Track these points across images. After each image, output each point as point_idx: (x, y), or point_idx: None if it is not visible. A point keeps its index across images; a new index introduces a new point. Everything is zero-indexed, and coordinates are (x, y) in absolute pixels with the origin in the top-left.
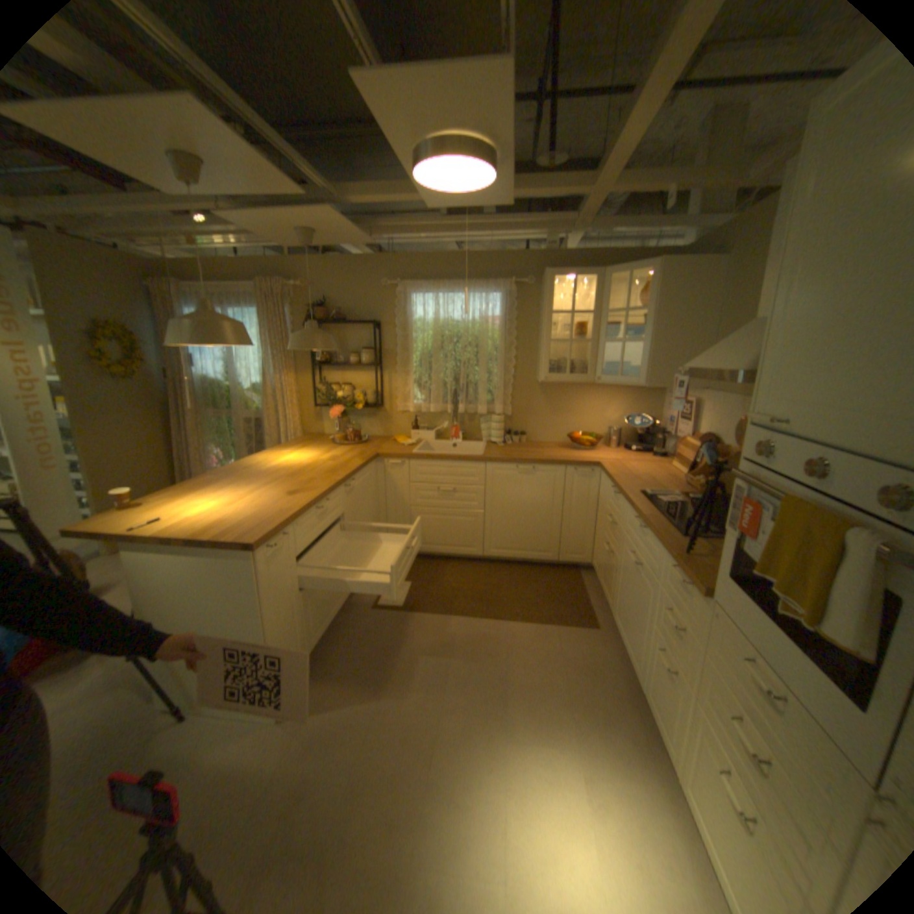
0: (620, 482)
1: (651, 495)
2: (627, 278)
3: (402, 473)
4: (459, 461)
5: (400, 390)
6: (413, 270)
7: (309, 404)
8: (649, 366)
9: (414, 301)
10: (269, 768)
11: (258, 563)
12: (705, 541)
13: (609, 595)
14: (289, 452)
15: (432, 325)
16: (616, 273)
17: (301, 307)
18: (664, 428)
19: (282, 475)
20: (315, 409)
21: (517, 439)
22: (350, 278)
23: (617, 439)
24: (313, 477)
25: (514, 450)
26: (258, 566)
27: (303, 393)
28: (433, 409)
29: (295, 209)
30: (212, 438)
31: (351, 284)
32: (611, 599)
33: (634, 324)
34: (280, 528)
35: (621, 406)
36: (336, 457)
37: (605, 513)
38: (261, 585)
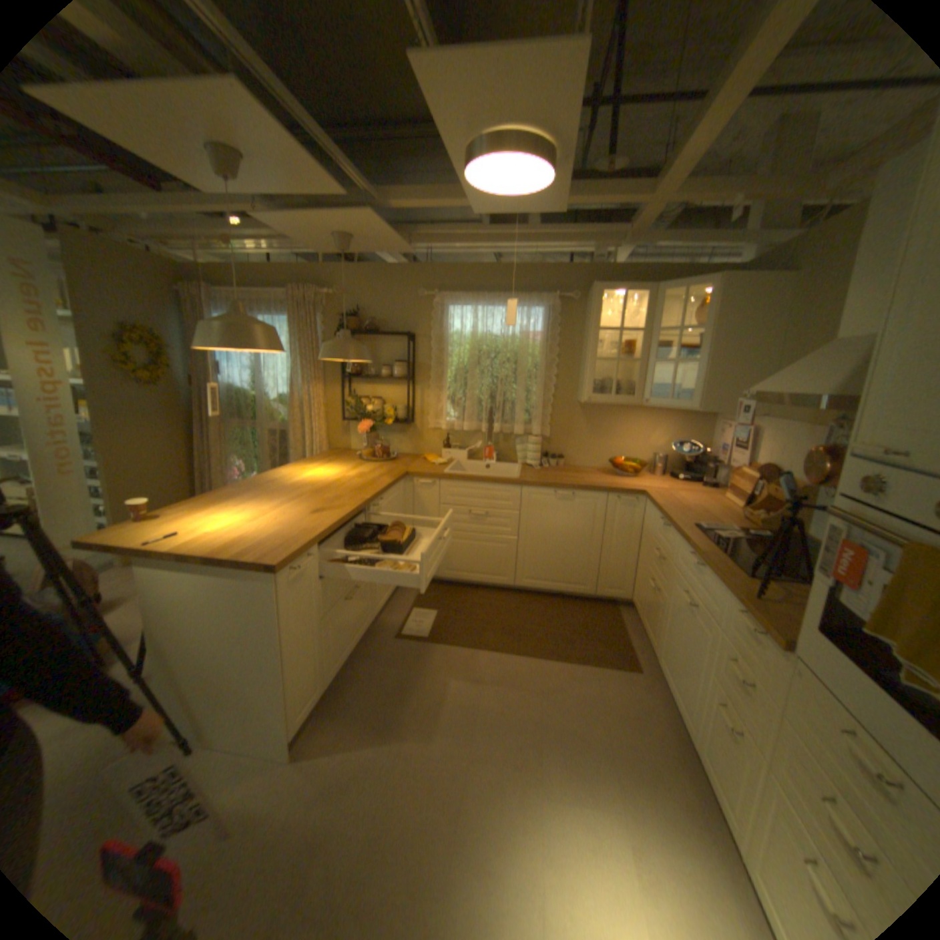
0: (670, 513)
1: (707, 529)
2: (680, 295)
3: (432, 493)
4: (493, 484)
5: (432, 406)
6: (451, 281)
7: (336, 417)
8: (704, 389)
9: (451, 313)
10: (280, 813)
11: (280, 586)
12: (775, 585)
13: (653, 636)
14: (314, 466)
15: (469, 339)
16: (670, 289)
17: (333, 316)
18: (716, 457)
19: (307, 491)
20: (343, 423)
21: (554, 462)
22: (386, 287)
23: (662, 466)
24: (339, 494)
25: (551, 473)
26: (280, 589)
27: (331, 406)
28: (466, 427)
29: (334, 212)
30: (235, 449)
31: (386, 294)
32: (655, 640)
33: (688, 344)
34: (304, 549)
35: (667, 431)
36: (363, 474)
37: (650, 546)
38: (281, 610)
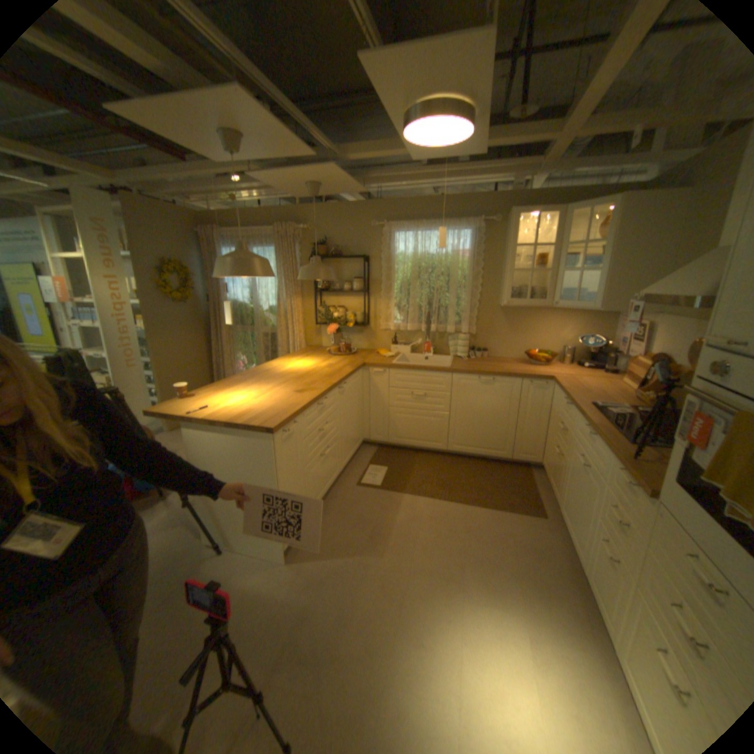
0: (572, 394)
1: (602, 406)
2: (588, 213)
3: (383, 379)
4: (430, 371)
5: (382, 312)
6: (397, 213)
7: (311, 322)
8: (605, 292)
9: (397, 238)
10: (280, 595)
11: (276, 443)
12: (652, 449)
13: (557, 491)
14: (296, 359)
15: (411, 258)
16: (578, 209)
17: (307, 245)
18: (617, 348)
19: (292, 377)
20: (316, 327)
21: (480, 354)
22: (346, 221)
23: (570, 356)
24: (315, 380)
25: (477, 363)
26: (276, 445)
27: (307, 314)
28: (409, 328)
29: (307, 167)
30: (240, 348)
31: (346, 226)
32: (559, 494)
33: (592, 254)
34: (291, 418)
35: (576, 327)
36: (332, 365)
37: (557, 420)
38: (277, 460)
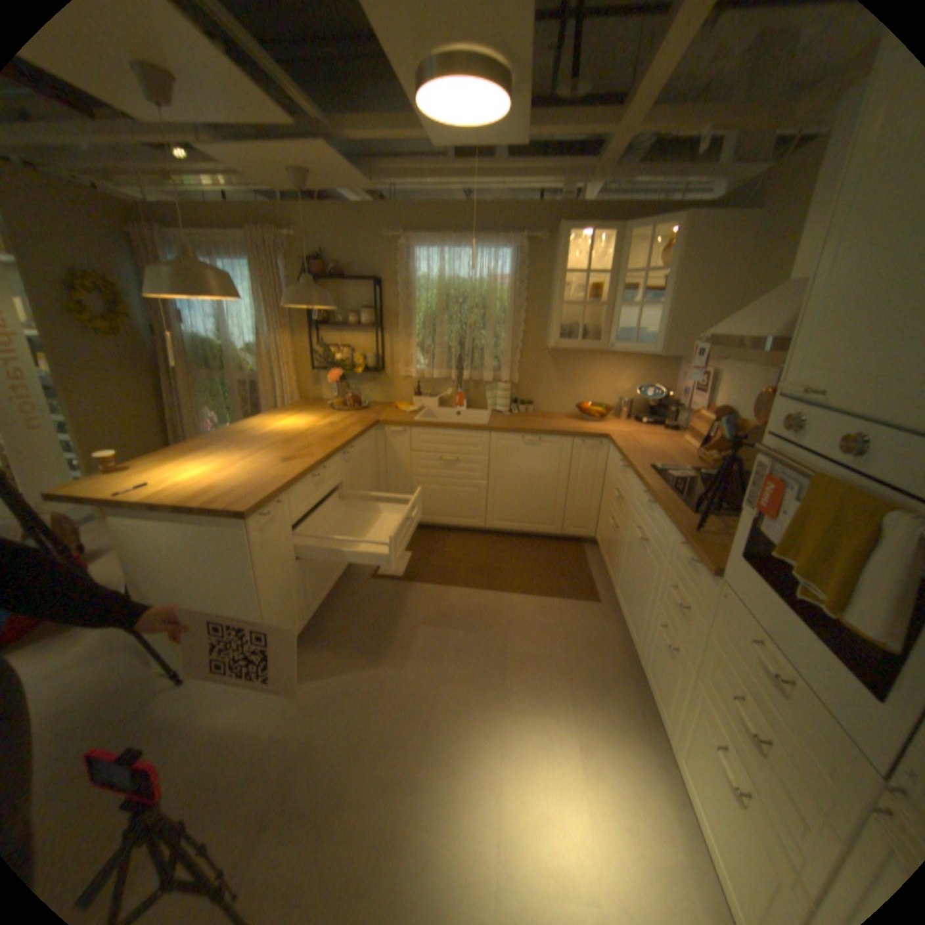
0: (629, 456)
1: (661, 470)
2: (648, 235)
3: (403, 442)
4: (462, 431)
5: (401, 355)
6: (417, 222)
7: (306, 367)
8: (667, 333)
9: (417, 256)
10: (267, 732)
11: (250, 533)
12: (716, 519)
13: (611, 570)
14: (285, 417)
15: (436, 284)
16: (637, 229)
17: (295, 261)
18: (678, 401)
19: (277, 442)
20: (313, 373)
21: (523, 408)
22: (349, 229)
23: (627, 411)
24: (309, 444)
25: (520, 420)
26: (251, 535)
27: (300, 356)
28: (436, 376)
29: (285, 145)
30: (205, 402)
31: (349, 236)
32: (613, 573)
33: (653, 287)
34: (273, 497)
35: (633, 376)
36: (334, 424)
37: (611, 487)
38: (254, 555)
